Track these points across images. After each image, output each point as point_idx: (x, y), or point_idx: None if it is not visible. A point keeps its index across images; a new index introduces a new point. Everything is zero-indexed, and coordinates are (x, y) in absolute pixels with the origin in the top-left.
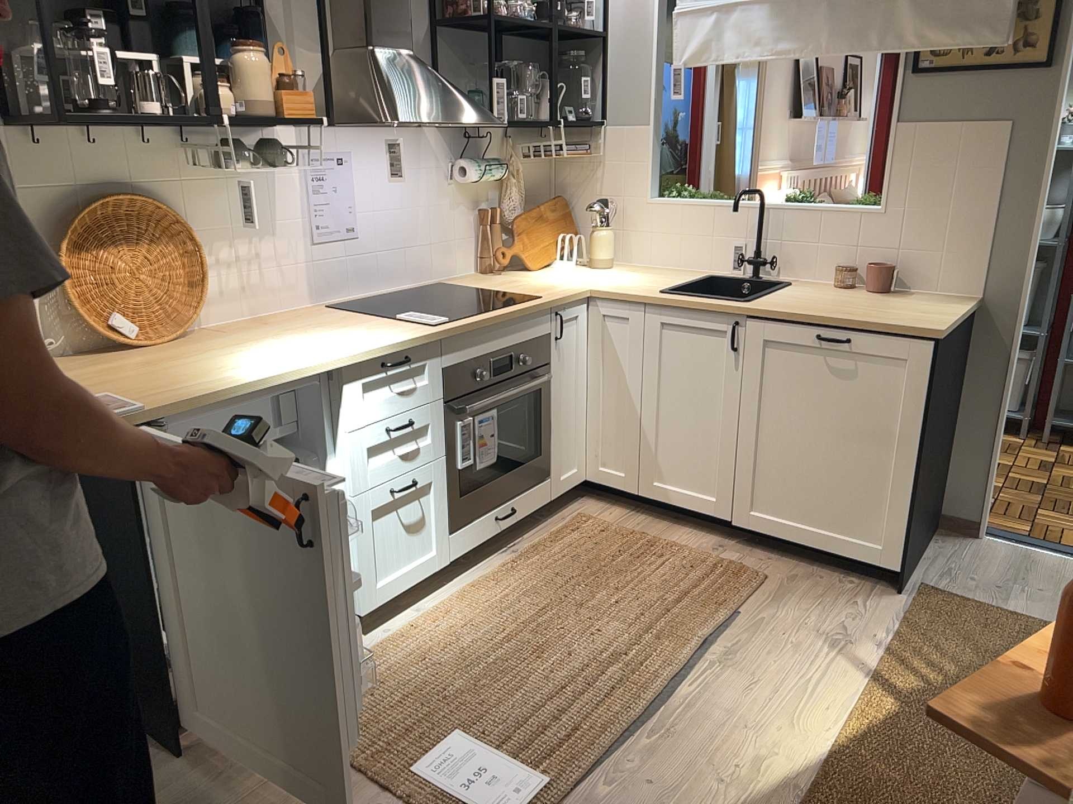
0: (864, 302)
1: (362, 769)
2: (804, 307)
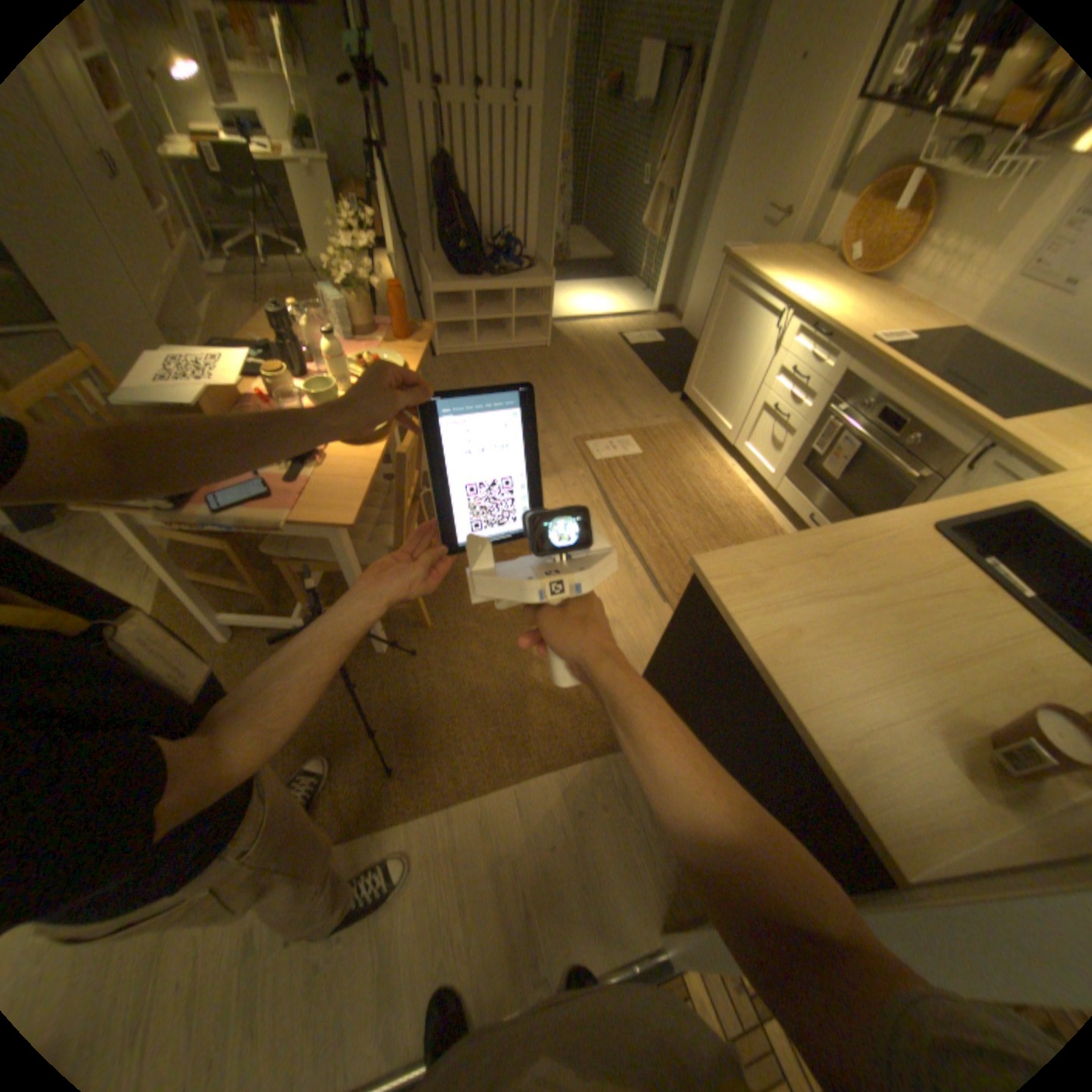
0: (898, 641)
1: (639, 429)
2: (874, 549)
